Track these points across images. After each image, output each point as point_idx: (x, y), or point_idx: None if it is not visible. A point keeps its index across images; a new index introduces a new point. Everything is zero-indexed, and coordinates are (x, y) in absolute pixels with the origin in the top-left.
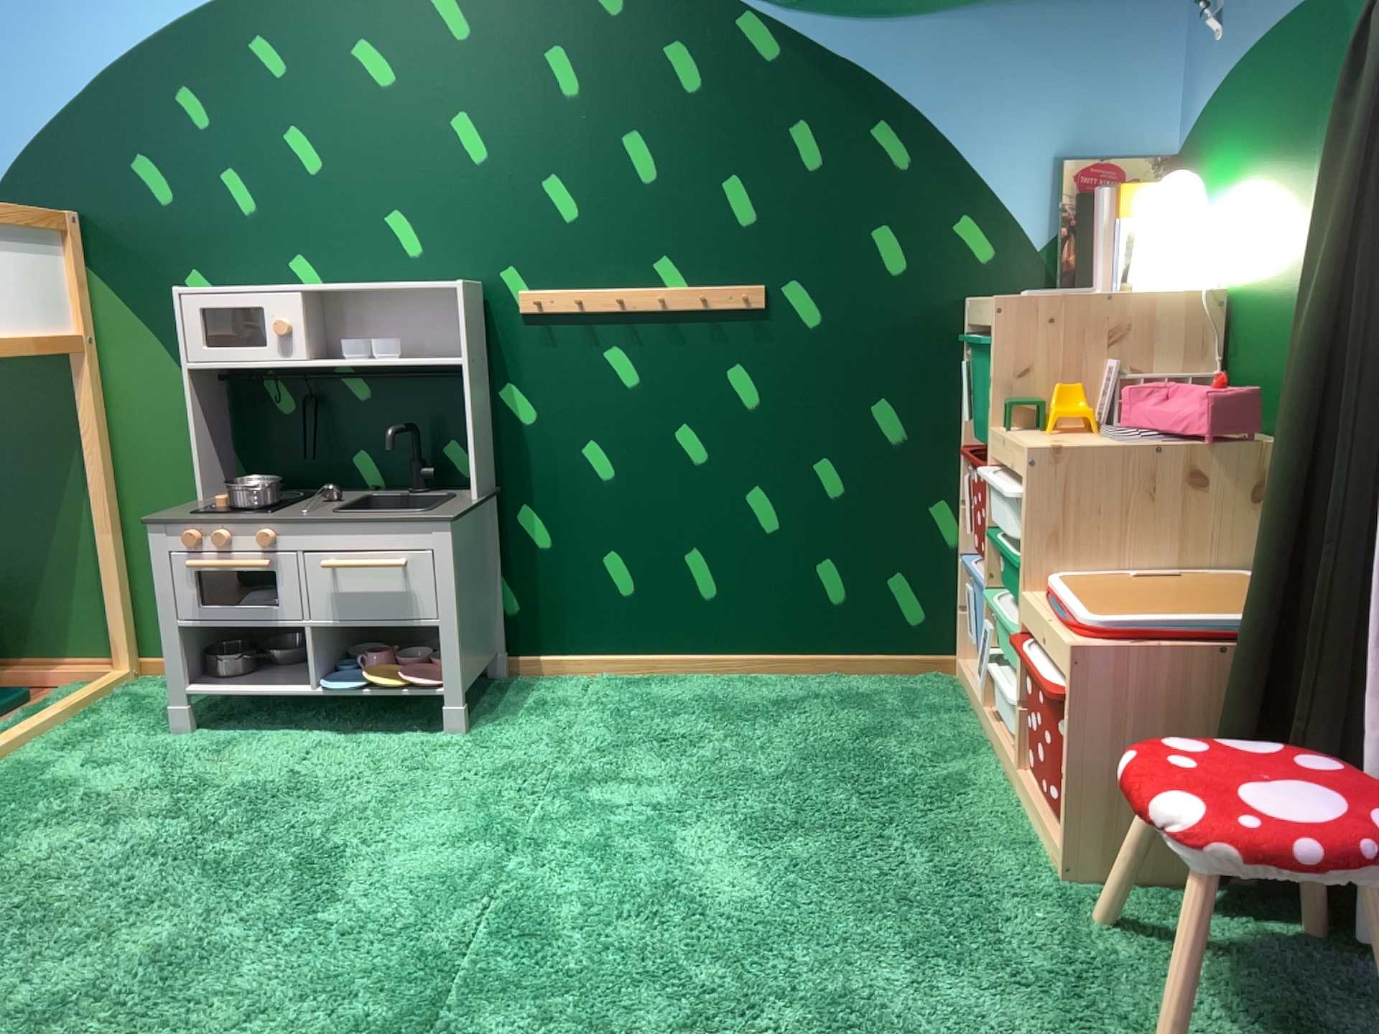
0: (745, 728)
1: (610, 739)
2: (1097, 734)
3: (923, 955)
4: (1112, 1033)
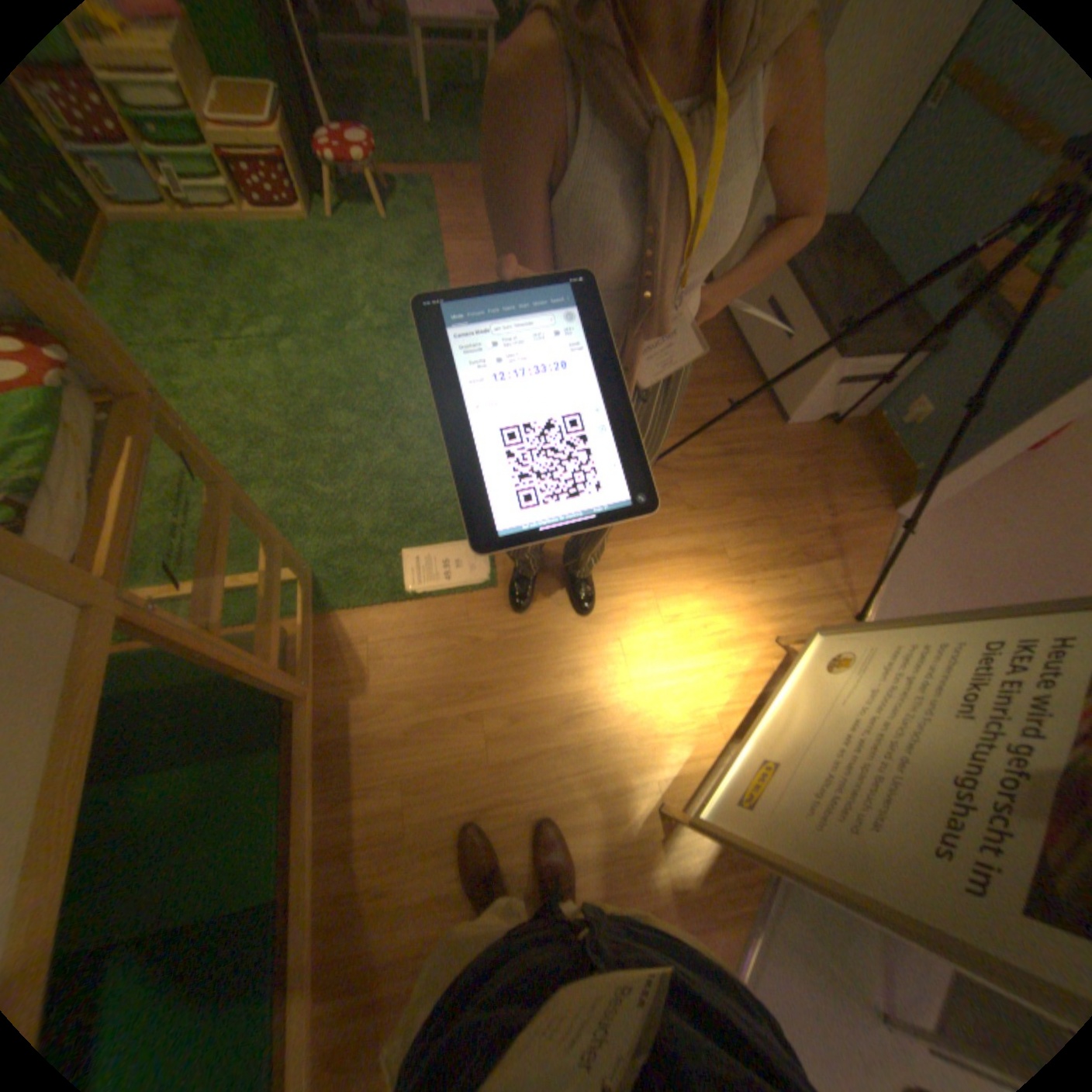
0: (164, 288)
1: (169, 330)
2: (286, 164)
3: (343, 250)
4: (372, 226)
